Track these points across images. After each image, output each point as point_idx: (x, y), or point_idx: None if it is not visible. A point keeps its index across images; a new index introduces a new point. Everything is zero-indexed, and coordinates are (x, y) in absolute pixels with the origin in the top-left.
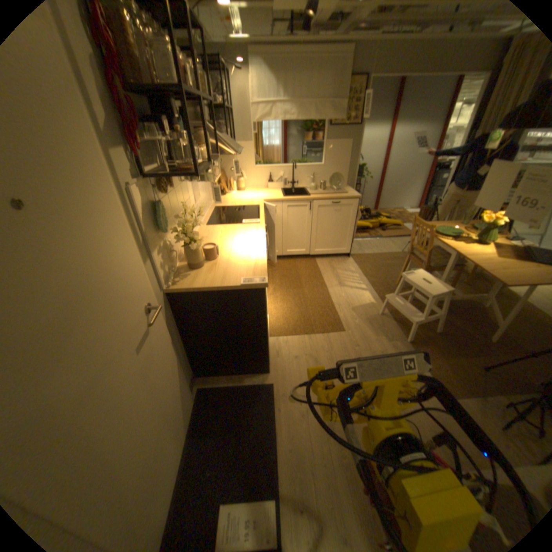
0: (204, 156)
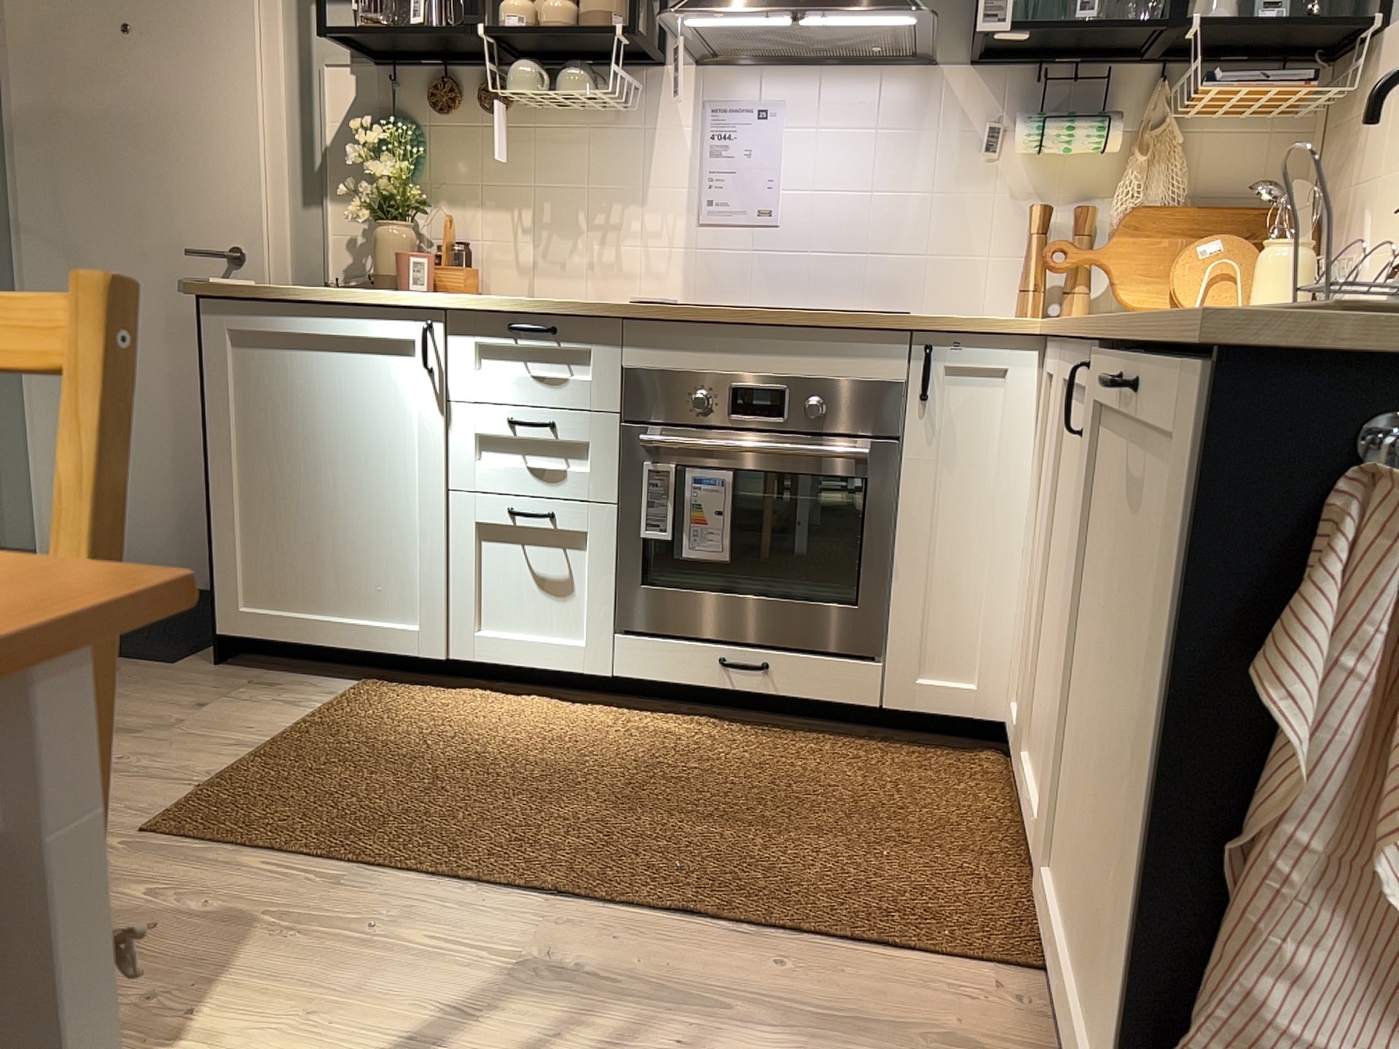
0: (527, 28)
